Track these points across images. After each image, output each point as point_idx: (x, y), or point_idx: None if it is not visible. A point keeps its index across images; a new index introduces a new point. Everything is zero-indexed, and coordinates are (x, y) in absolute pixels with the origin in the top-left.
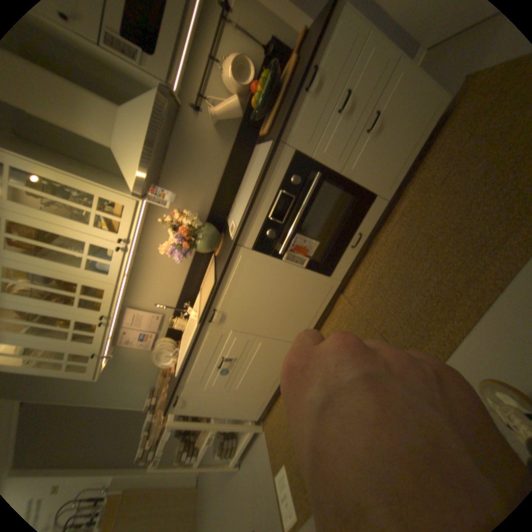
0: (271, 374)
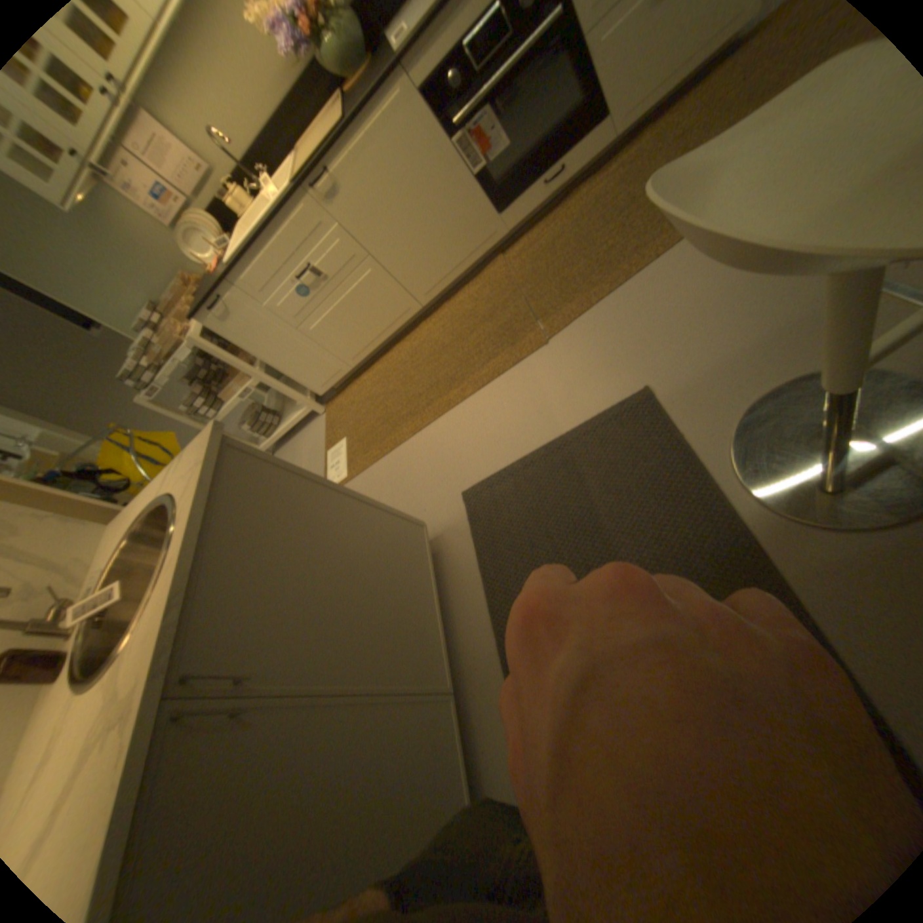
0: (365, 331)
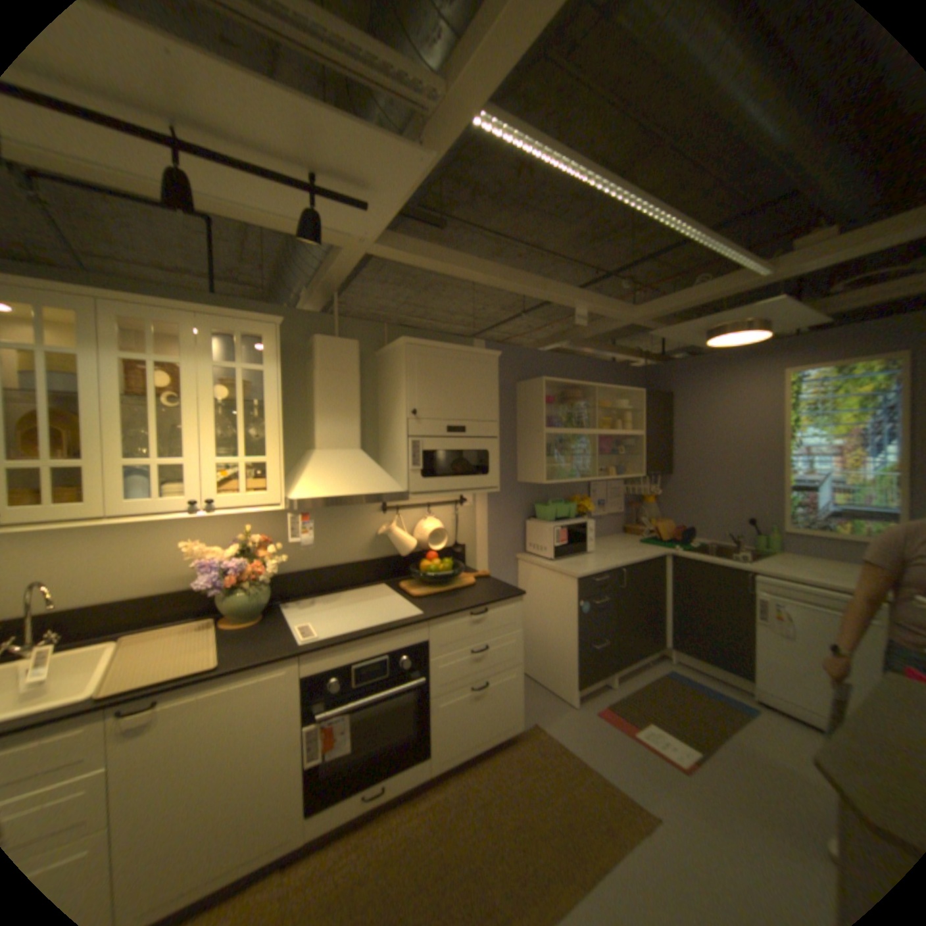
0: None
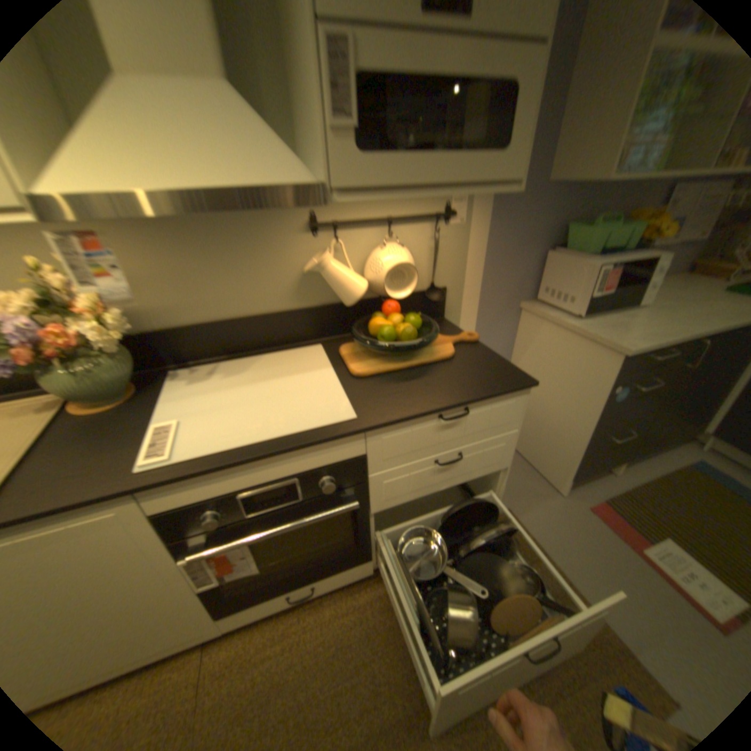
0: None
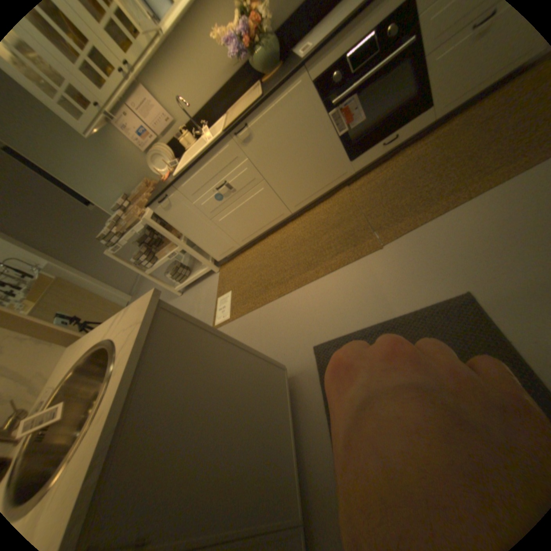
0: (252, 225)
